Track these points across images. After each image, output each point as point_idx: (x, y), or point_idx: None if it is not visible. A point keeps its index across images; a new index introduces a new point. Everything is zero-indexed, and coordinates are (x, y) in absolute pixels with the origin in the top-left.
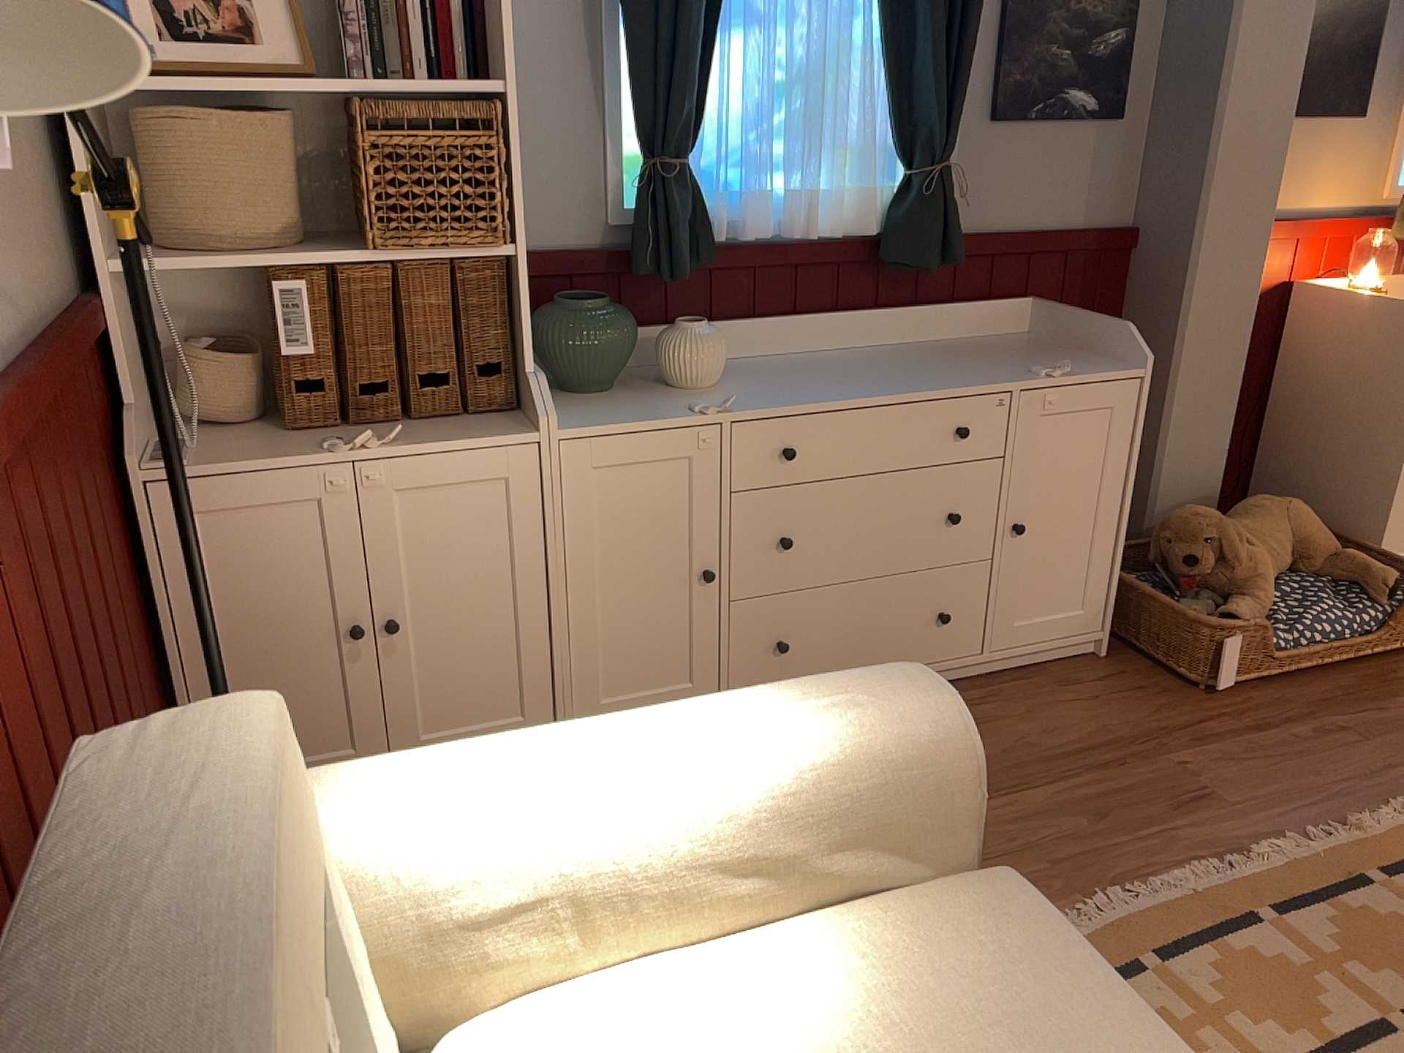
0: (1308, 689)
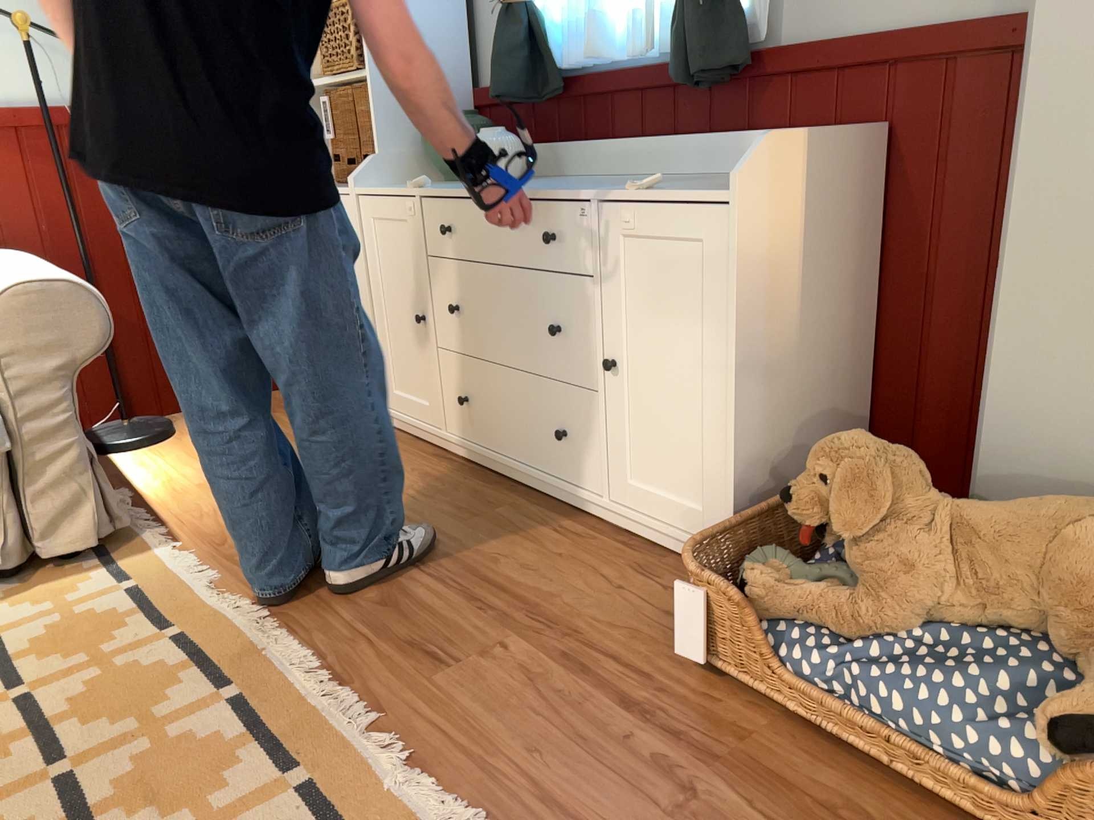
0: (808, 761)
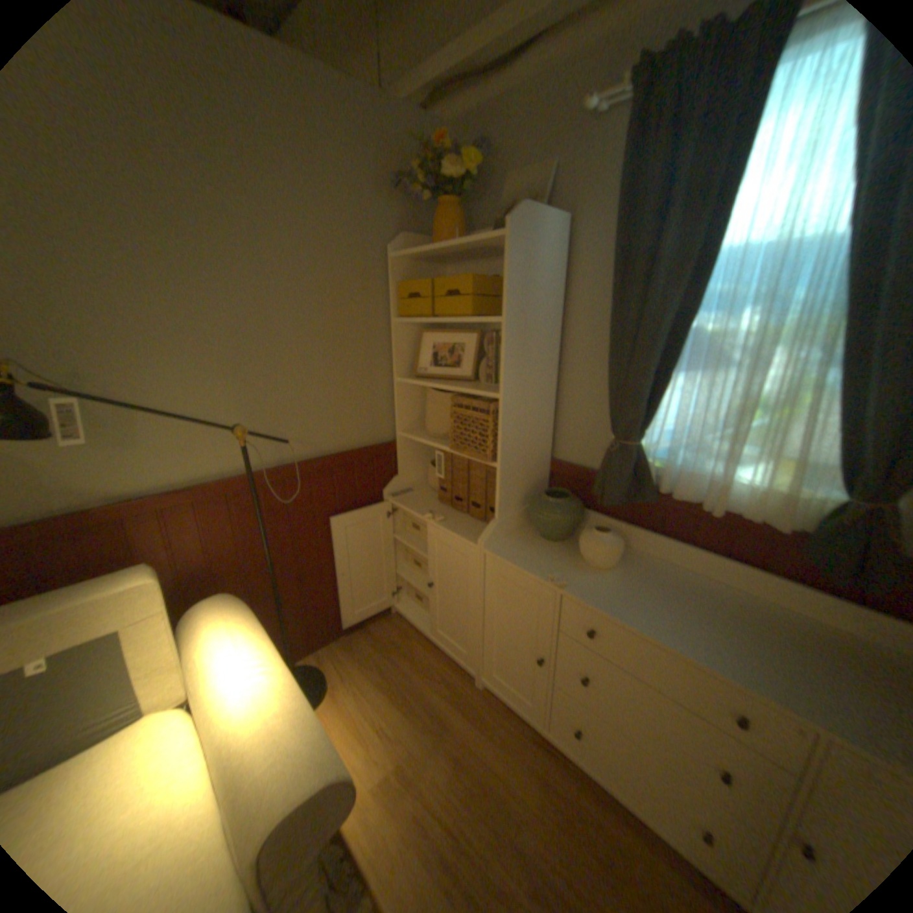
0: None
